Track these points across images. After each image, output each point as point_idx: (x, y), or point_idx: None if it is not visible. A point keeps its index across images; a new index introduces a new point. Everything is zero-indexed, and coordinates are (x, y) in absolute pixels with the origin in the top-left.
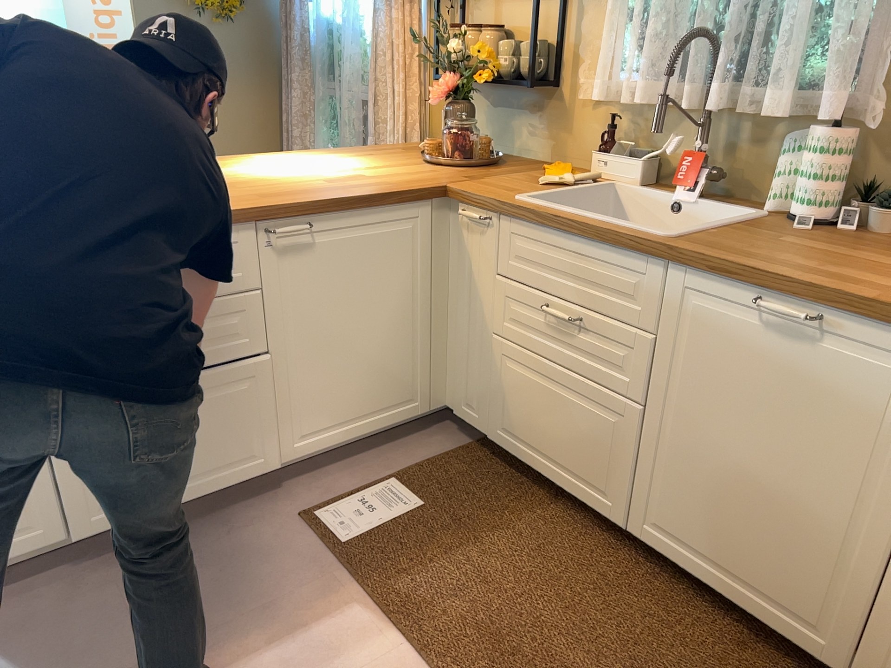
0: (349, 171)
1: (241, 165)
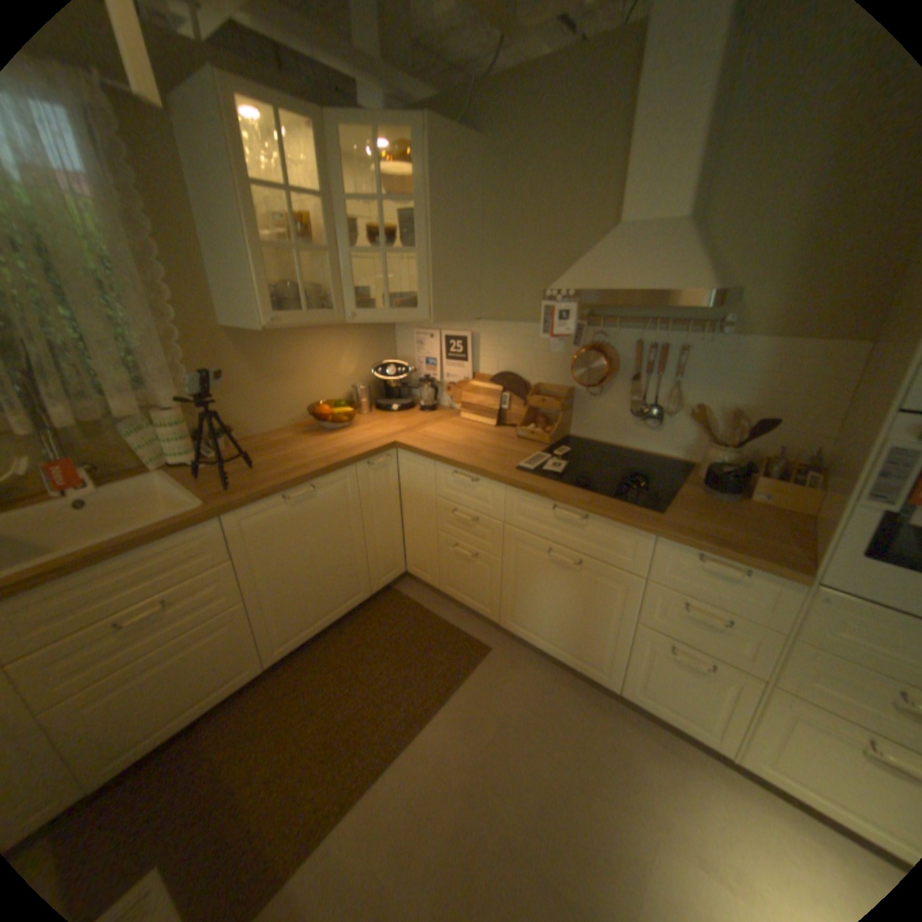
0: None
1: None
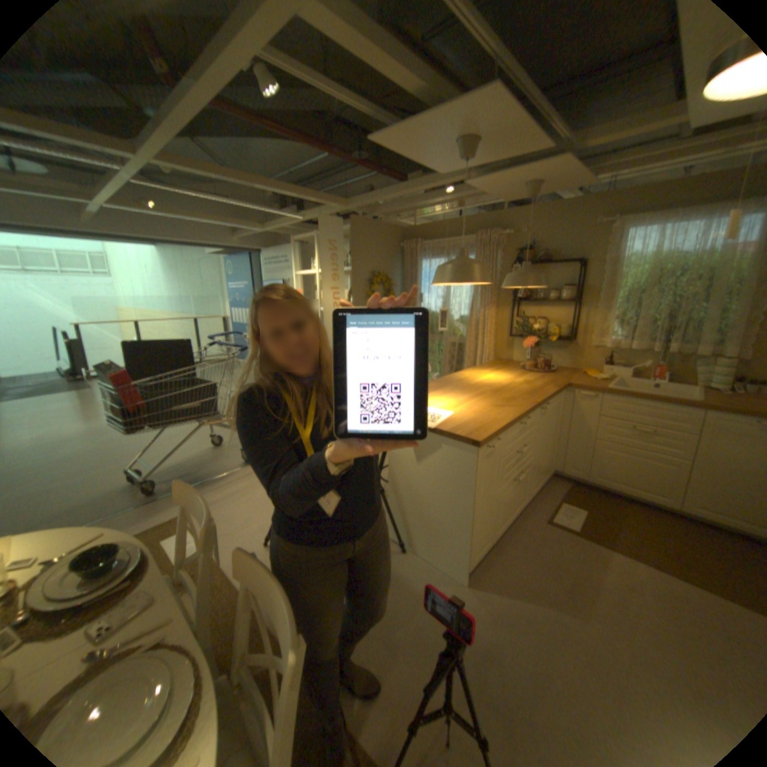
0: (517, 378)
1: (472, 379)
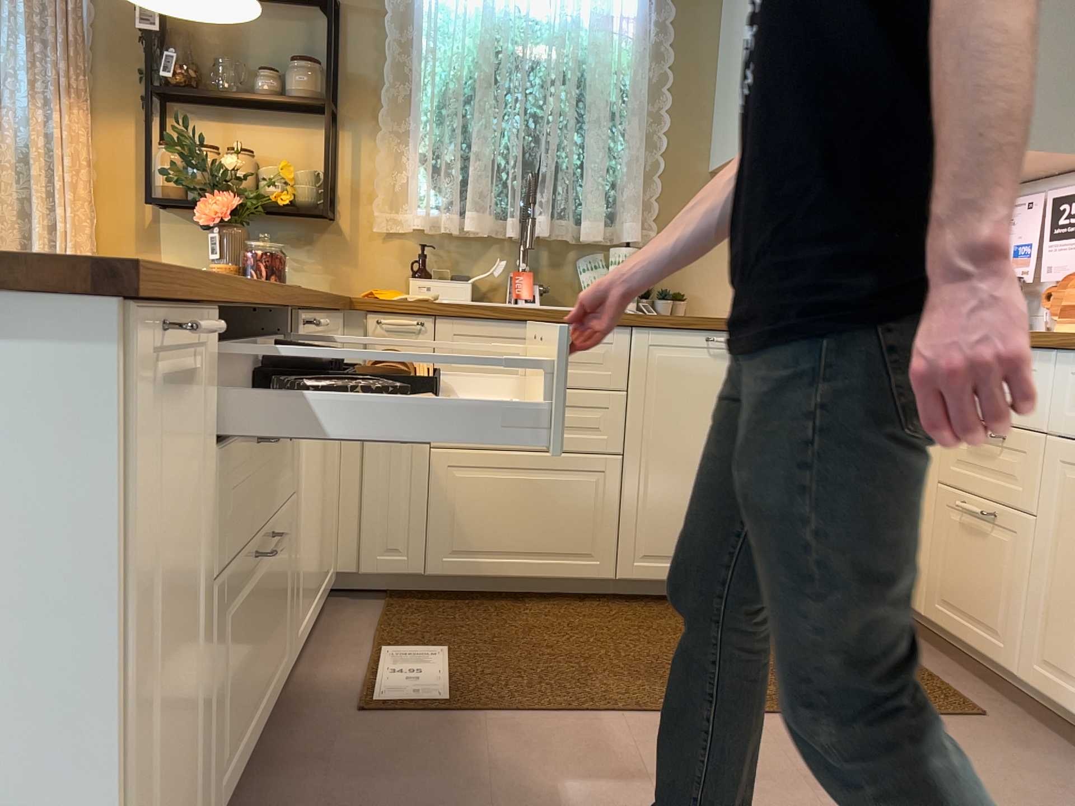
0: None
1: None
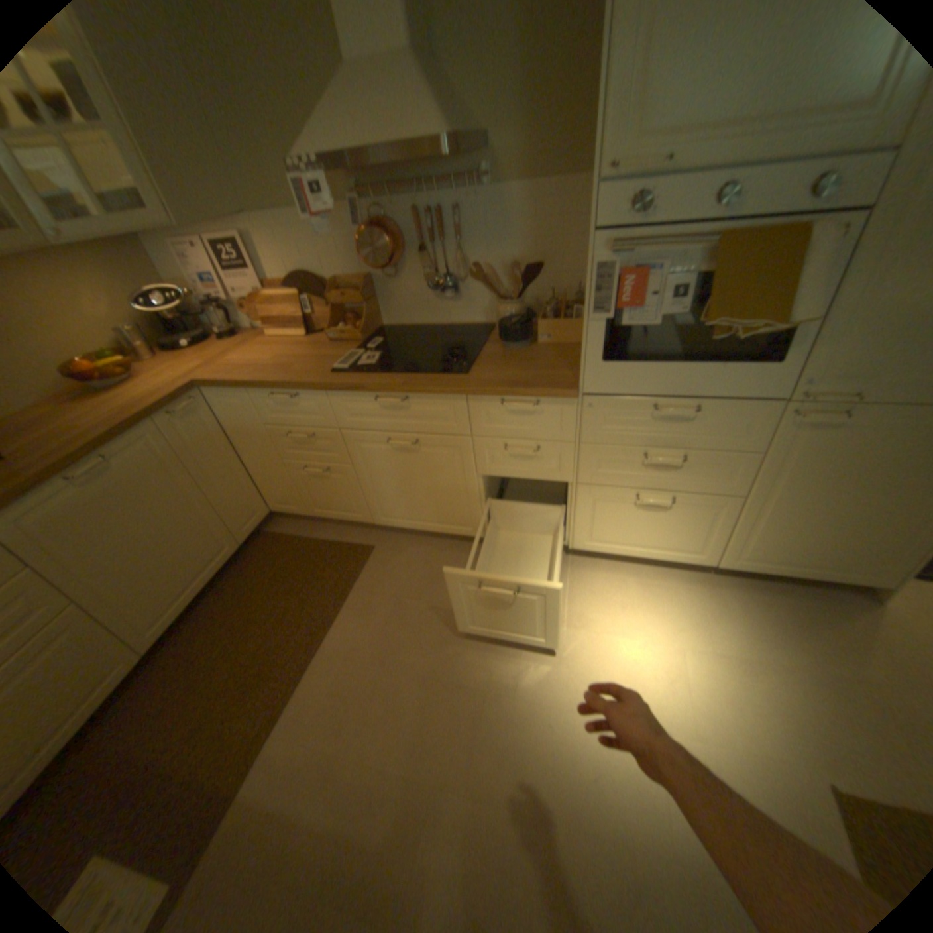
0: None
1: None
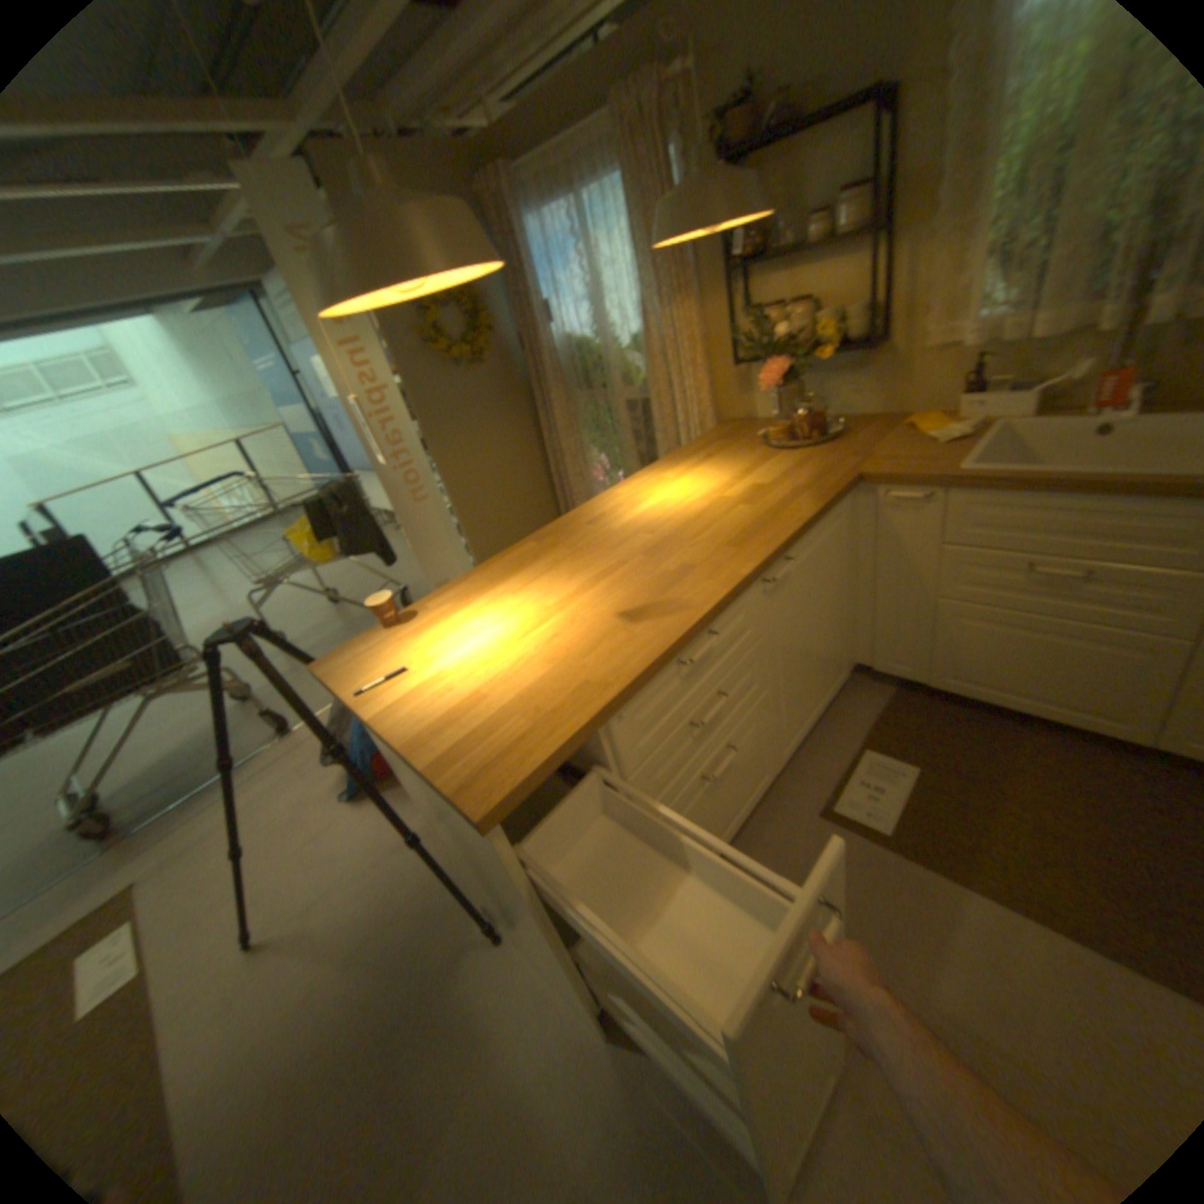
0: (735, 483)
1: (626, 508)
